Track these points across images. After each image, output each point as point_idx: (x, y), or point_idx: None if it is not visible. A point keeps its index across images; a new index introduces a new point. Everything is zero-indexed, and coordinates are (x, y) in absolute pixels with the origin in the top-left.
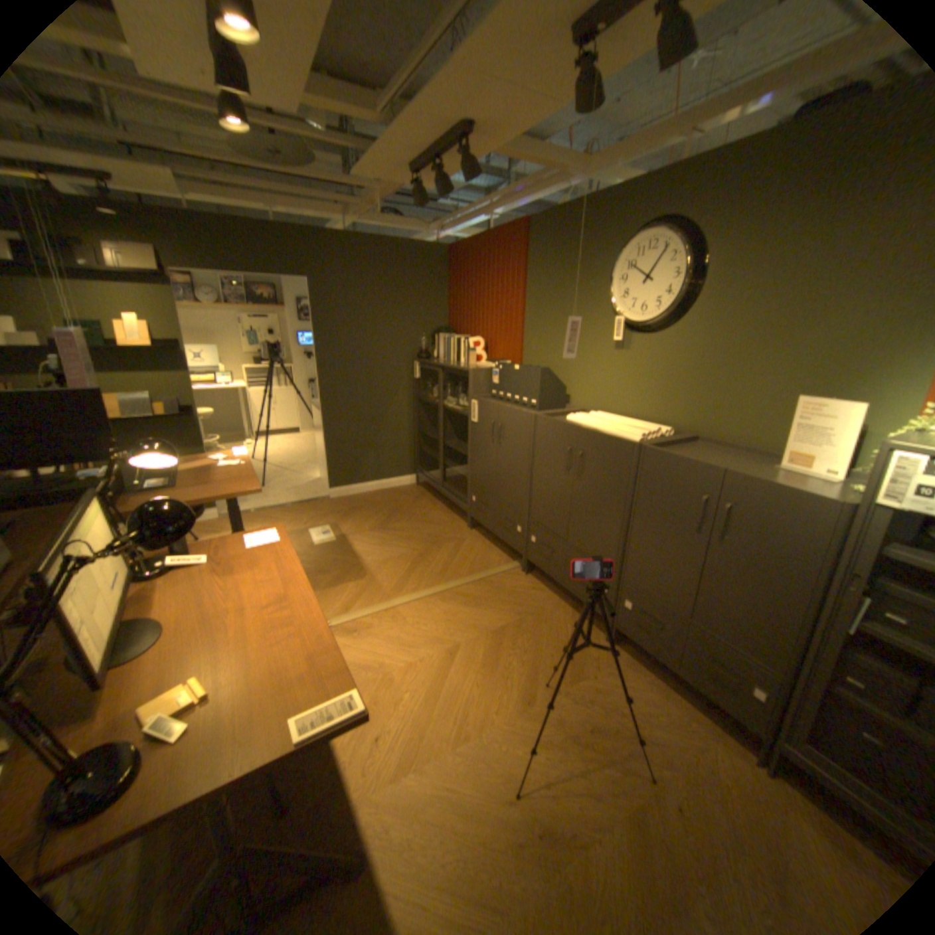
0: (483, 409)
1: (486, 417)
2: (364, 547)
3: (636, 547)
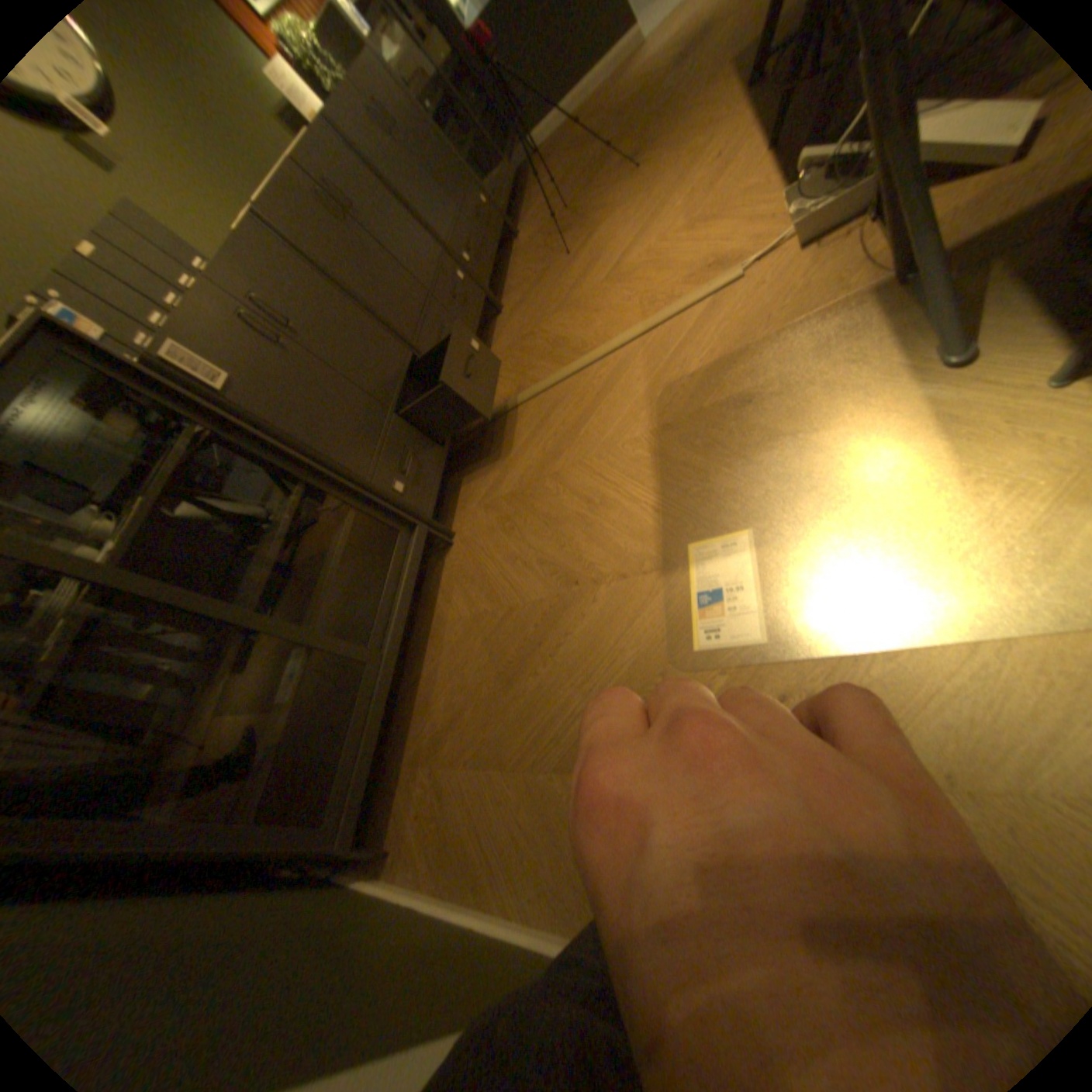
0: (197, 332)
1: (221, 332)
2: (635, 500)
3: (418, 204)
